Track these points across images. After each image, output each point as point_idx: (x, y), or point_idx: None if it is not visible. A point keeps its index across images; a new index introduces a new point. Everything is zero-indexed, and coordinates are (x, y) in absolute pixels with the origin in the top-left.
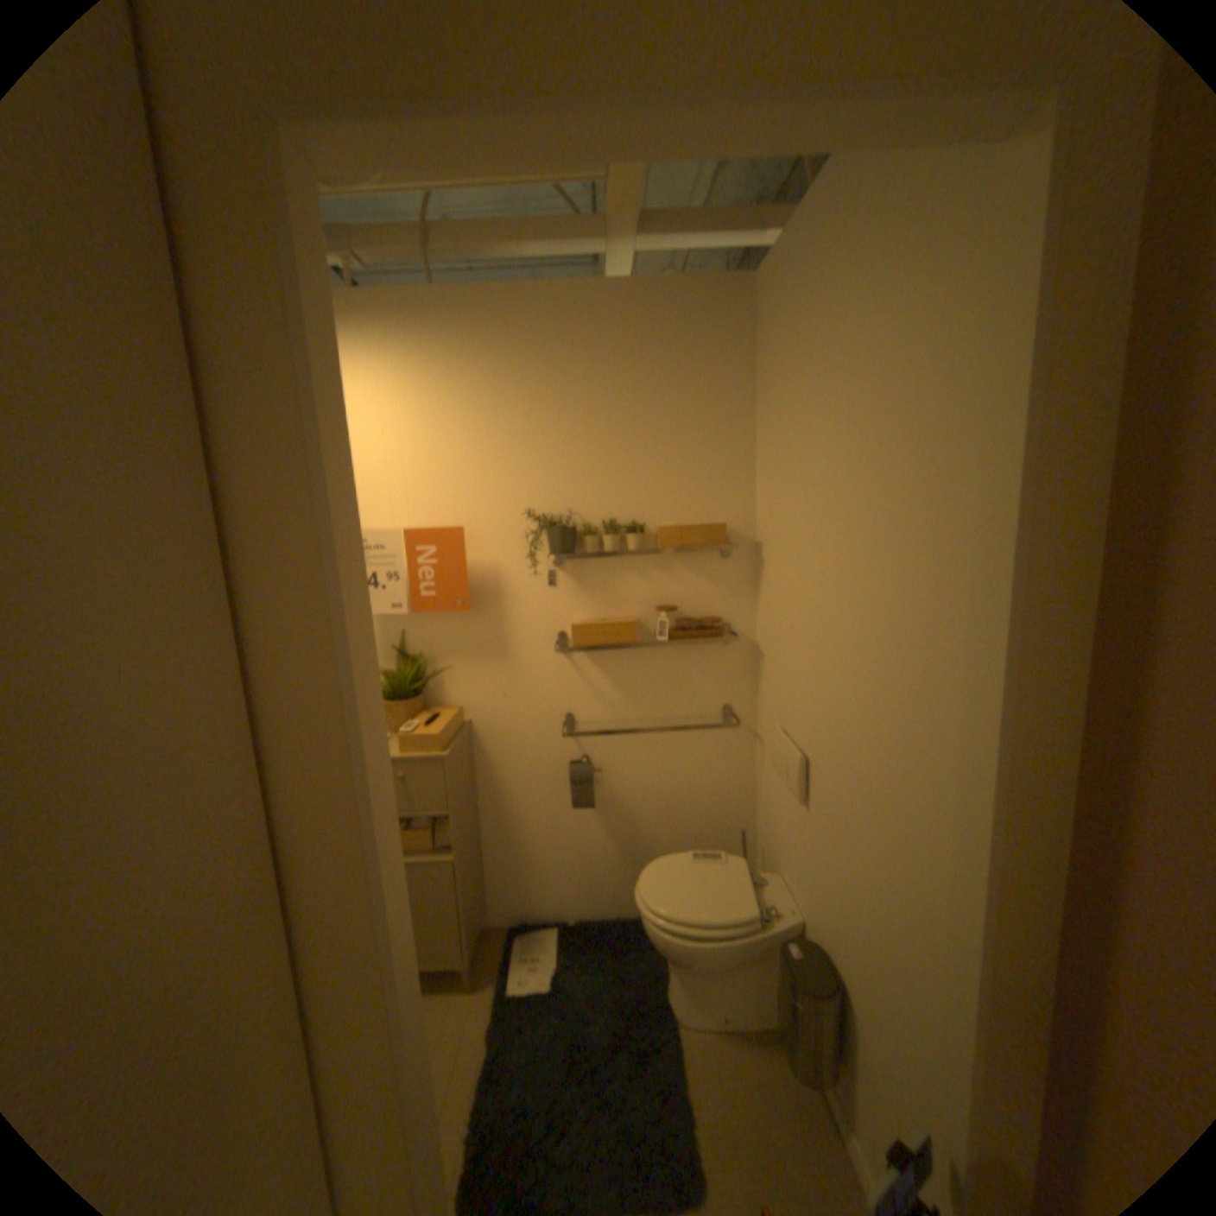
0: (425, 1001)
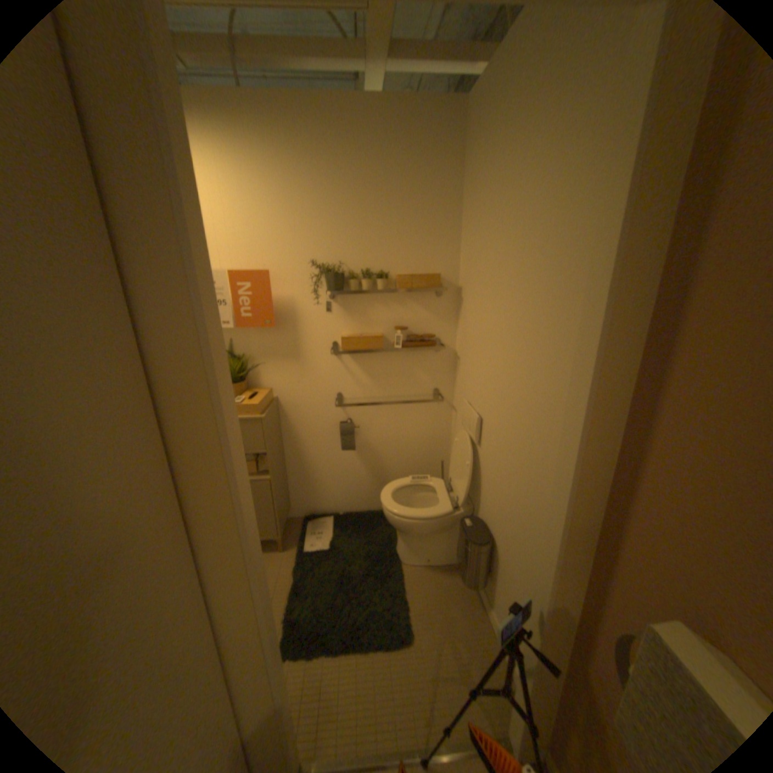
0: None
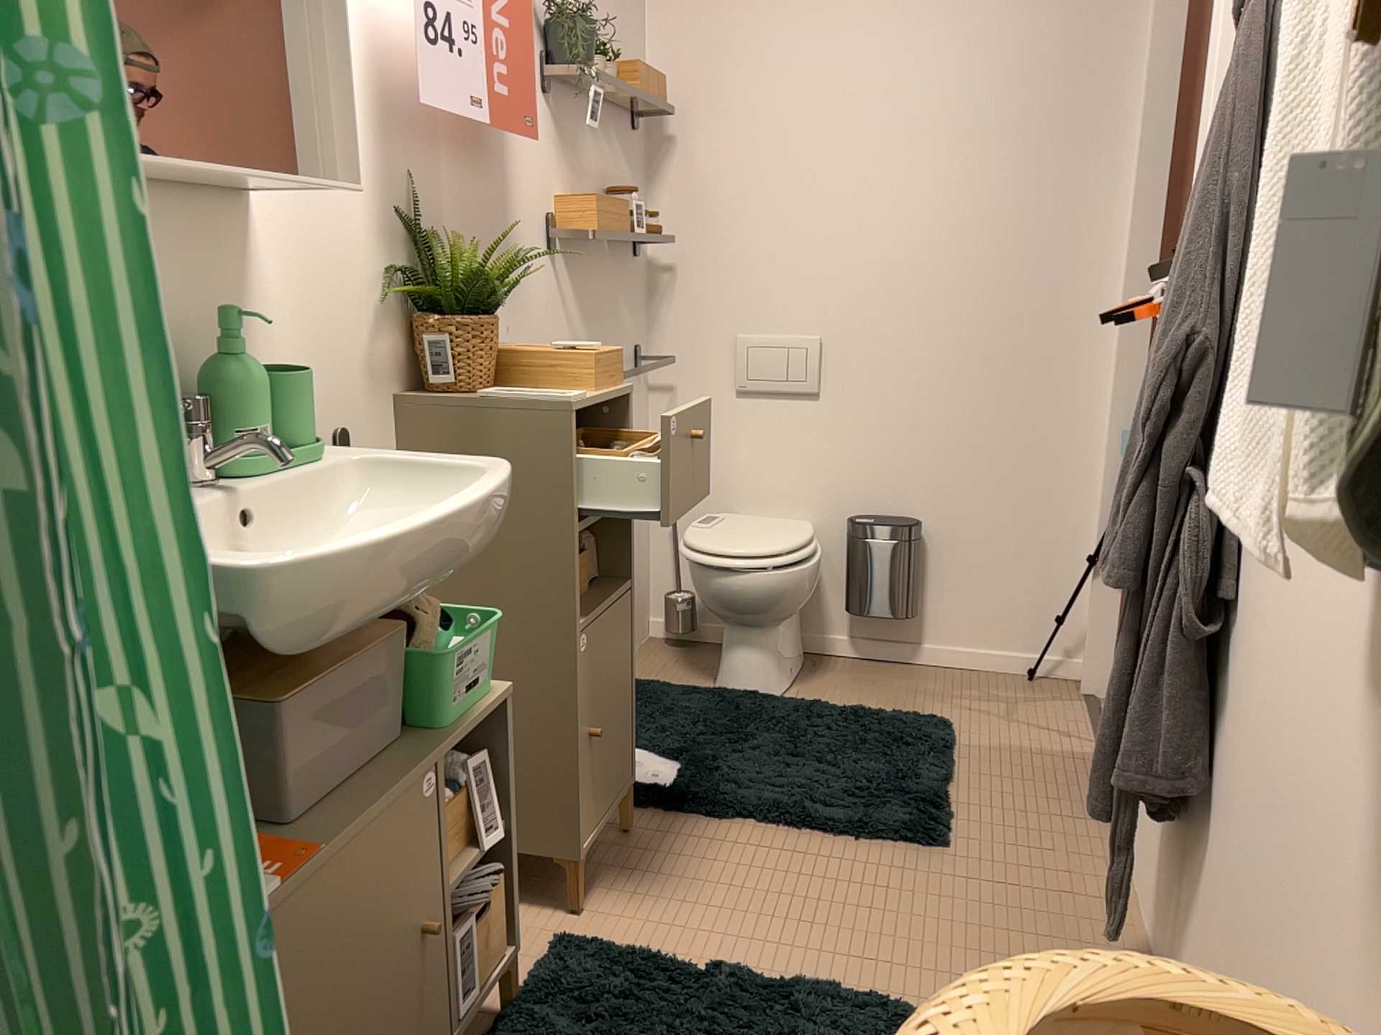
0: (618, 867)
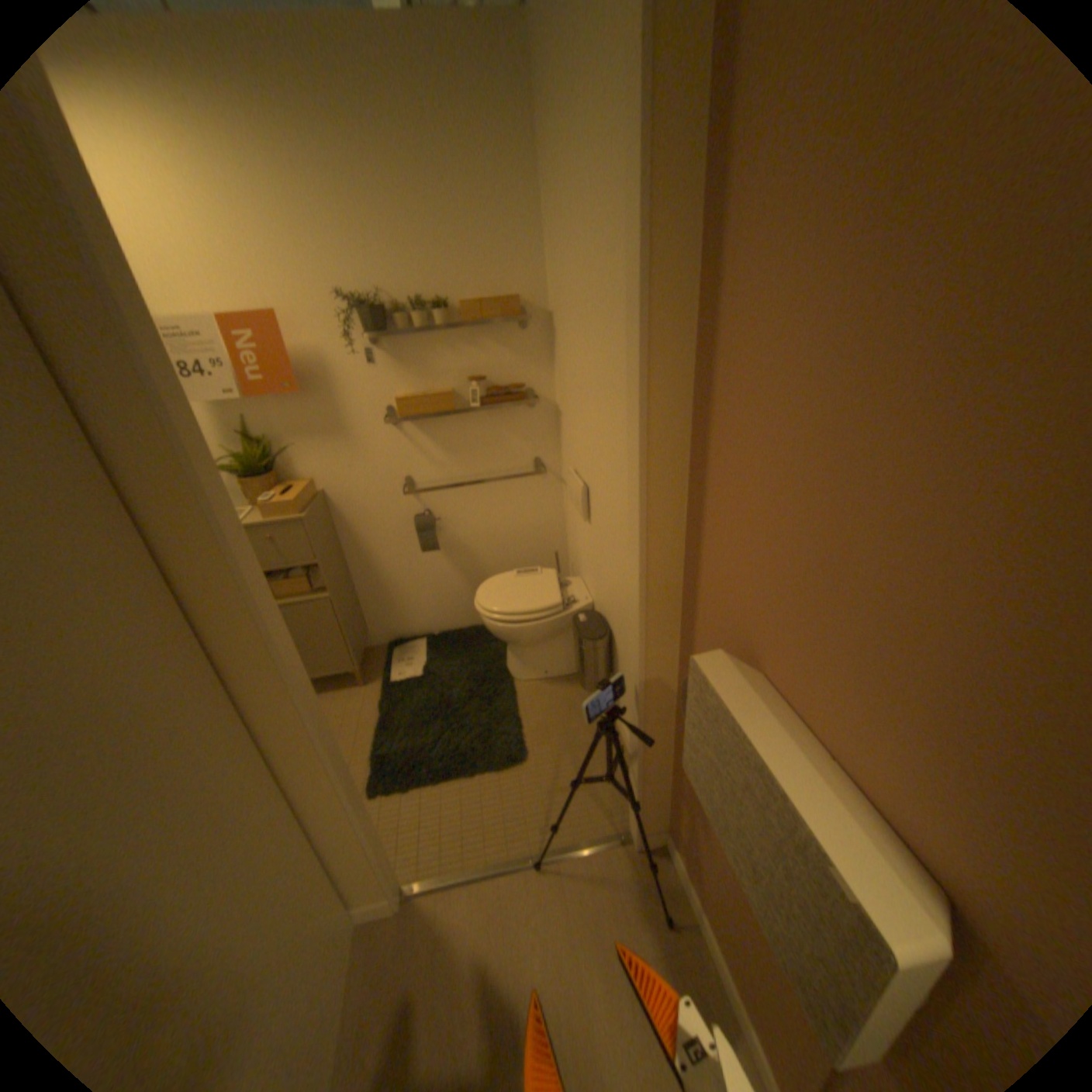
0: (331, 696)
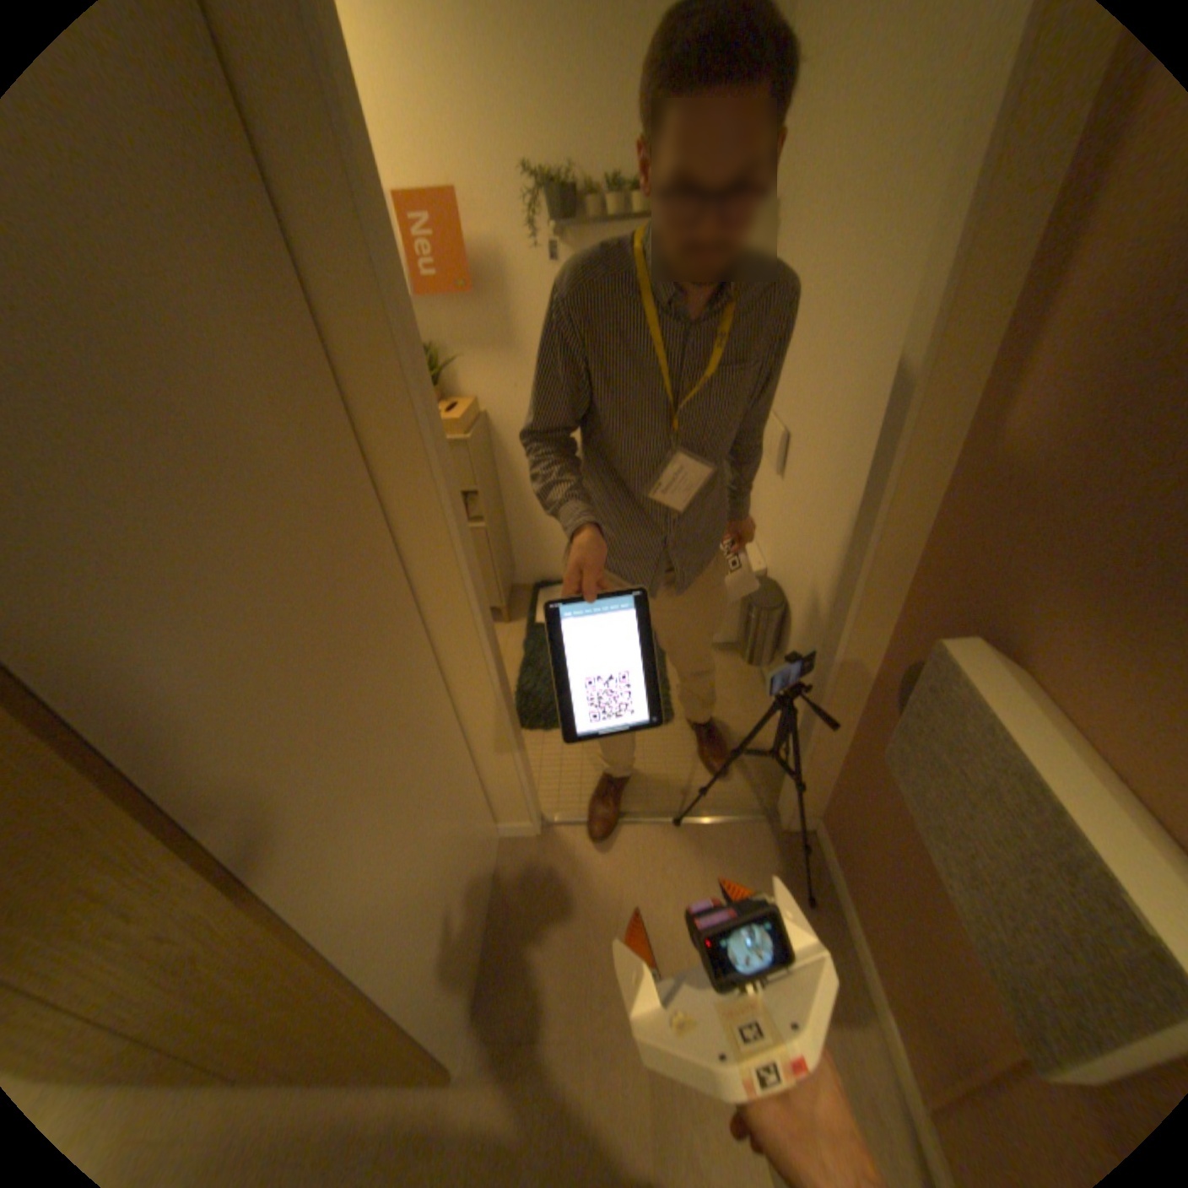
0: None
